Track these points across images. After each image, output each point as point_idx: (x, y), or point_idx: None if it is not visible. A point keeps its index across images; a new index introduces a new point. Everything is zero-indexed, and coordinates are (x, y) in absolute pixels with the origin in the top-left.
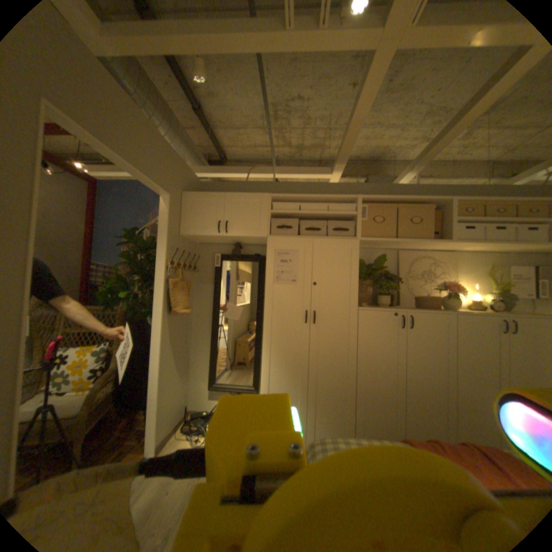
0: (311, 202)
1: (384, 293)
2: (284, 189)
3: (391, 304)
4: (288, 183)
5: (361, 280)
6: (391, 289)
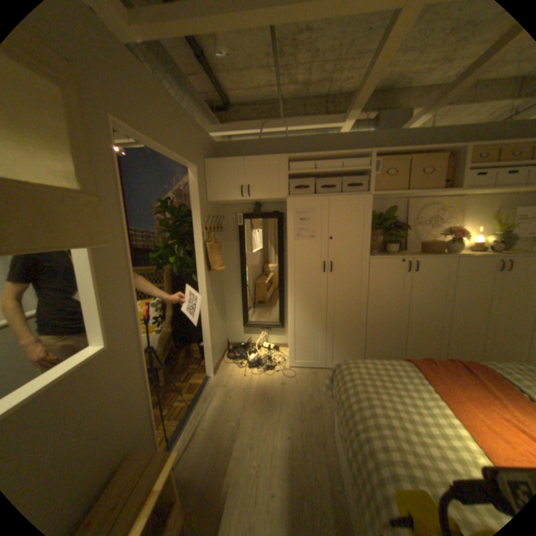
0: (325, 159)
1: (393, 241)
2: (297, 145)
3: (398, 249)
4: (301, 138)
5: (372, 230)
6: (399, 236)
